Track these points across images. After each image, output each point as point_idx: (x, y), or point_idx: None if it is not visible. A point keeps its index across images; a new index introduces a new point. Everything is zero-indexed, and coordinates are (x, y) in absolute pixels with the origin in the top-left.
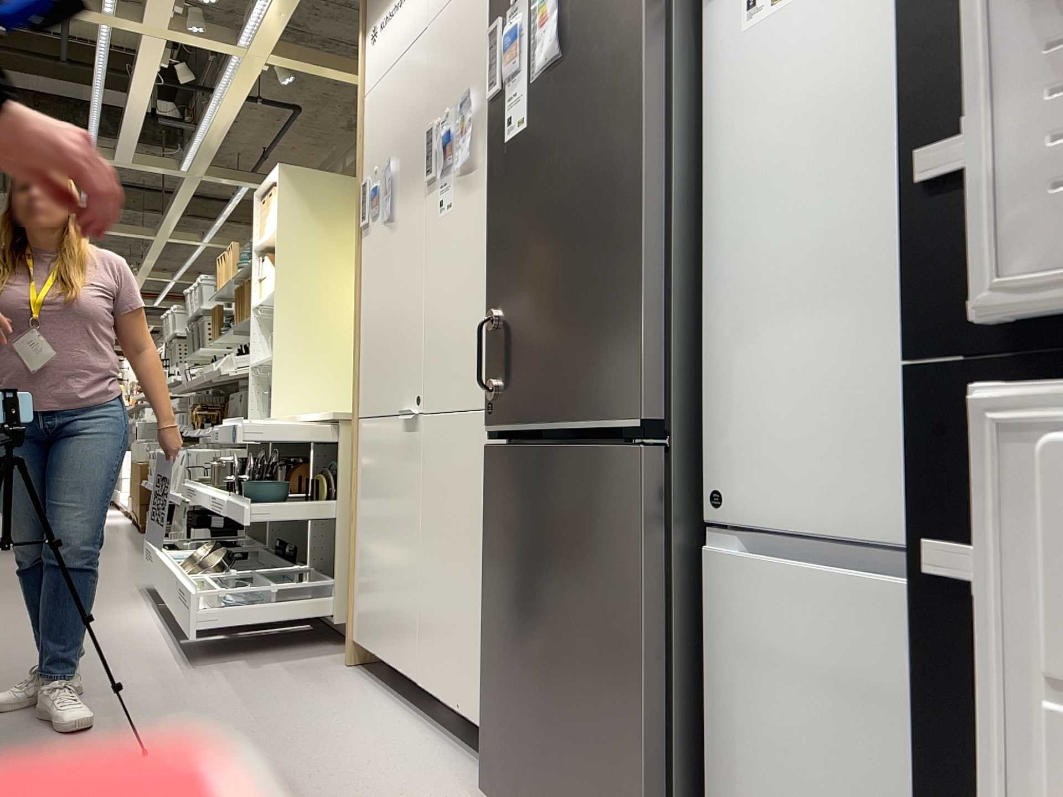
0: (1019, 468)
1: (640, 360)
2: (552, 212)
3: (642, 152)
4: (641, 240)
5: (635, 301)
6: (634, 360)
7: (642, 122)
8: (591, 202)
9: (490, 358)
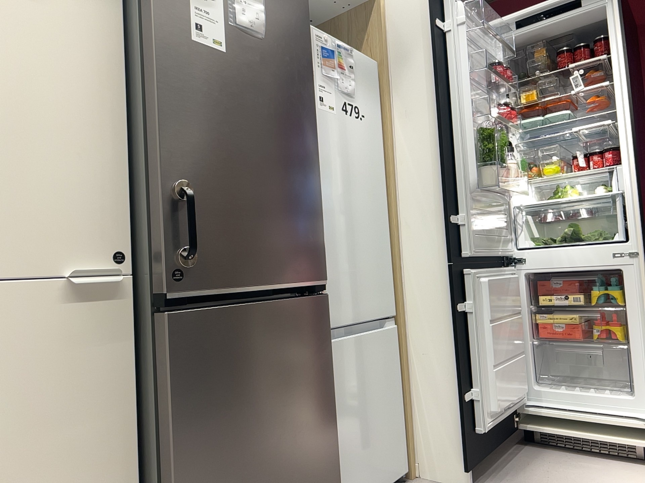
0: (474, 282)
1: (322, 248)
2: (257, 136)
3: (316, 140)
4: (319, 186)
5: (318, 216)
6: (319, 247)
7: (315, 125)
8: (289, 148)
9: (172, 225)
